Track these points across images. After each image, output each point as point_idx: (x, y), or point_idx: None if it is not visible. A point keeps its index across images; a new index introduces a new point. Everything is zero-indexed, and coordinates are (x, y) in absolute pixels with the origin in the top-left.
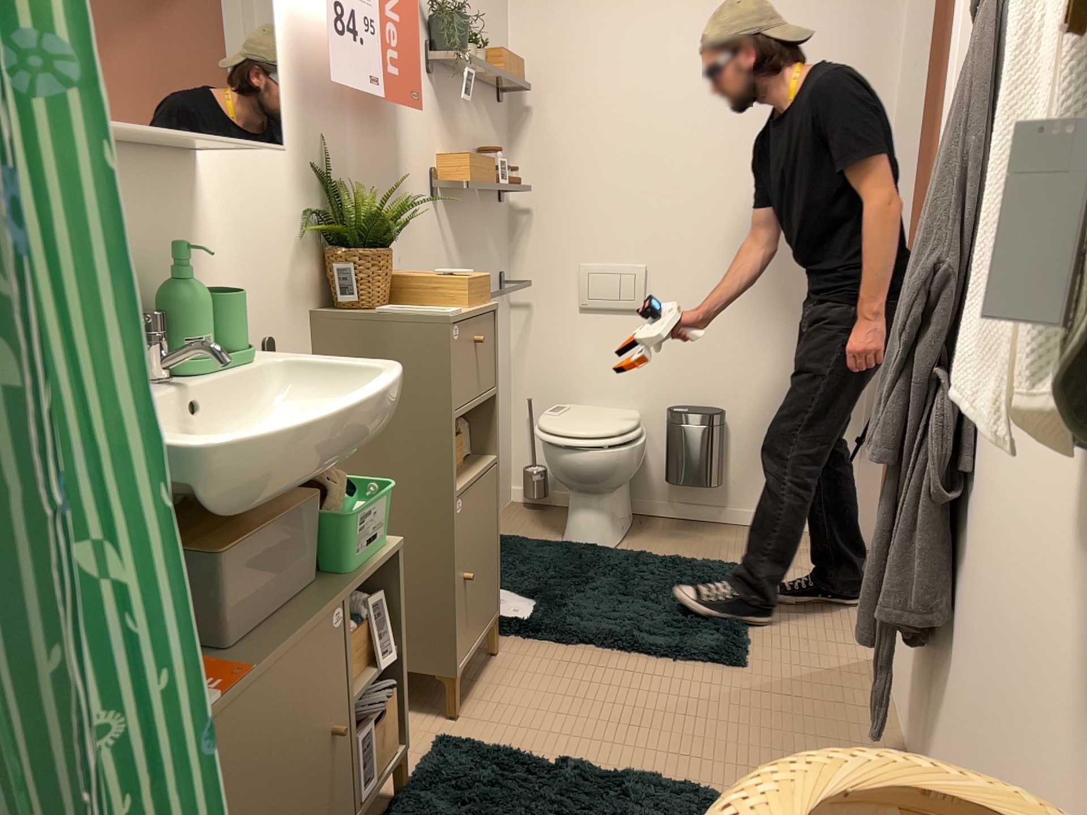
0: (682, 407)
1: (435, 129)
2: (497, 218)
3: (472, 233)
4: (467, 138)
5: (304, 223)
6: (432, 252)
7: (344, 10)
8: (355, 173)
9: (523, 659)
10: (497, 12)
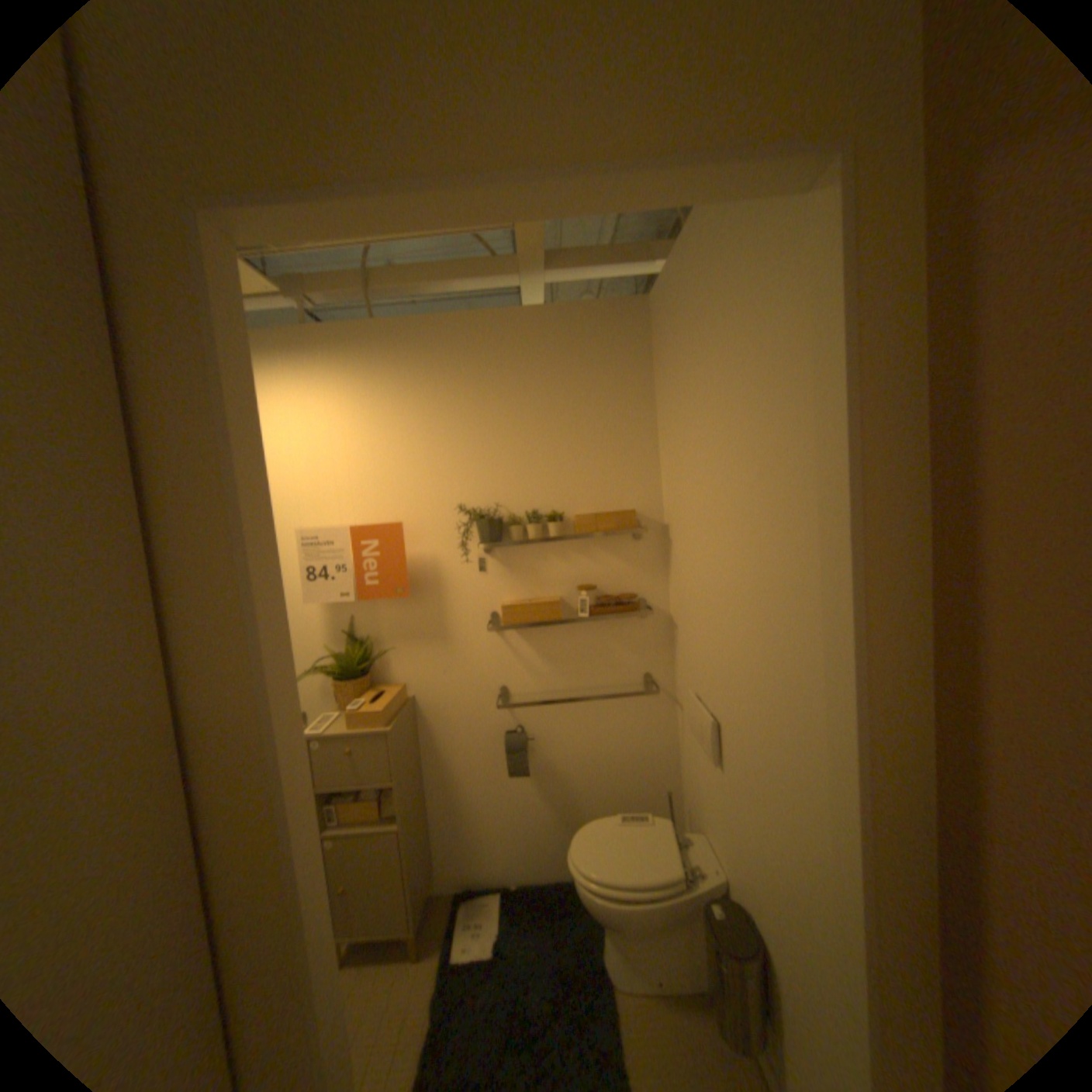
0: (740, 909)
1: (495, 582)
2: (632, 628)
3: (571, 645)
4: (558, 577)
5: (316, 662)
6: (490, 664)
7: (311, 566)
8: (382, 627)
9: (403, 983)
10: (626, 463)
